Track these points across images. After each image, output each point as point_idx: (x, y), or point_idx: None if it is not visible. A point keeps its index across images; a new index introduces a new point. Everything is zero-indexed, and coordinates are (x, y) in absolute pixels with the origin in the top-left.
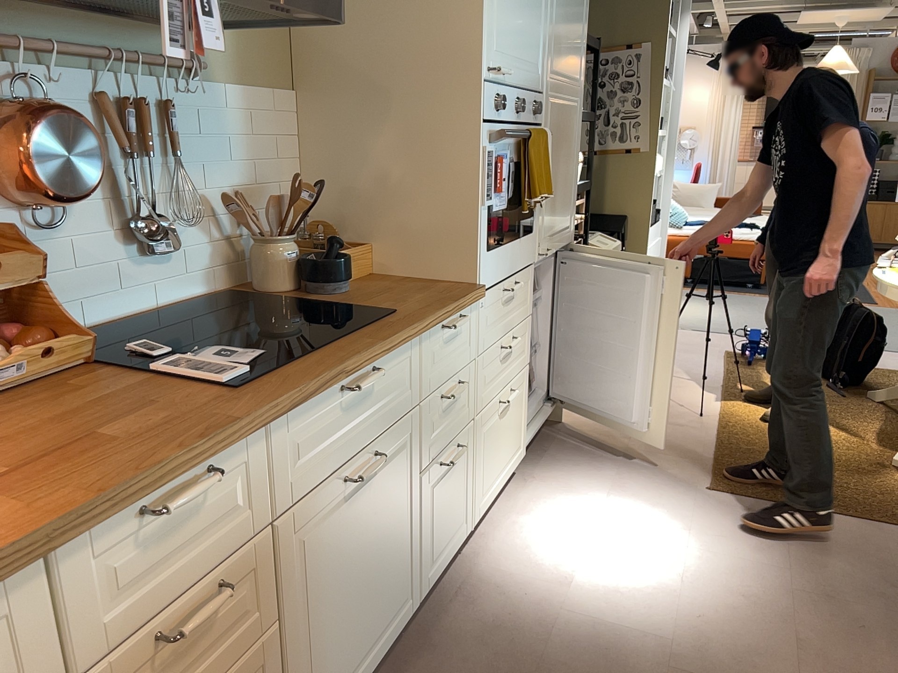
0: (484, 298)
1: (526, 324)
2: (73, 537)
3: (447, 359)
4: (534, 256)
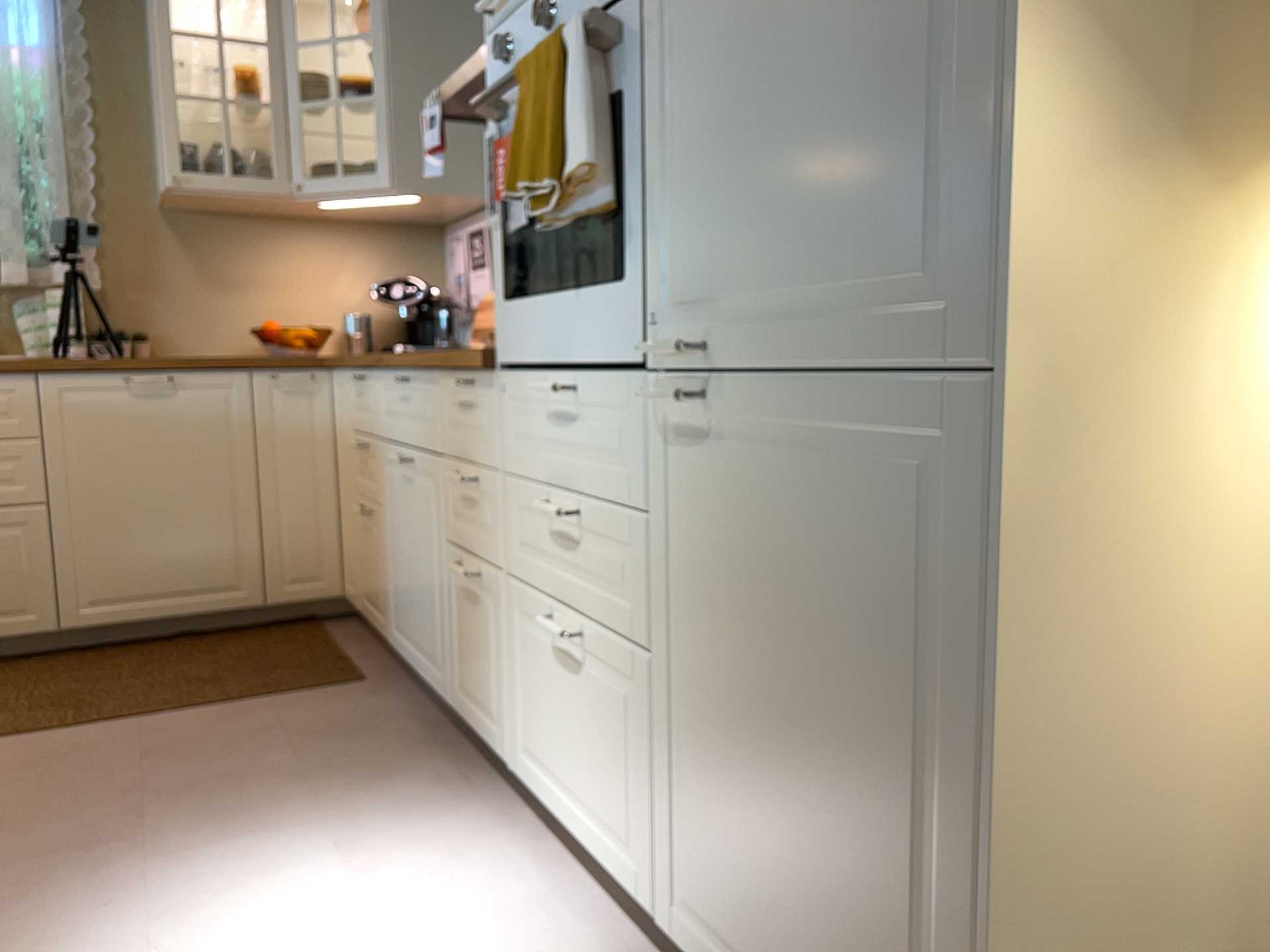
0: (511, 381)
1: (629, 526)
2: (341, 366)
3: (466, 433)
4: (640, 348)
